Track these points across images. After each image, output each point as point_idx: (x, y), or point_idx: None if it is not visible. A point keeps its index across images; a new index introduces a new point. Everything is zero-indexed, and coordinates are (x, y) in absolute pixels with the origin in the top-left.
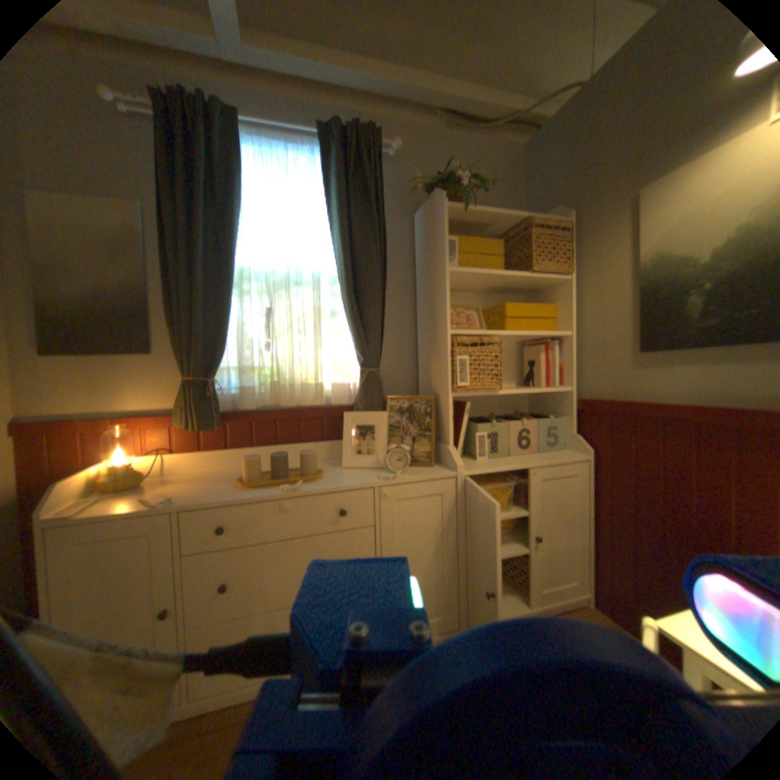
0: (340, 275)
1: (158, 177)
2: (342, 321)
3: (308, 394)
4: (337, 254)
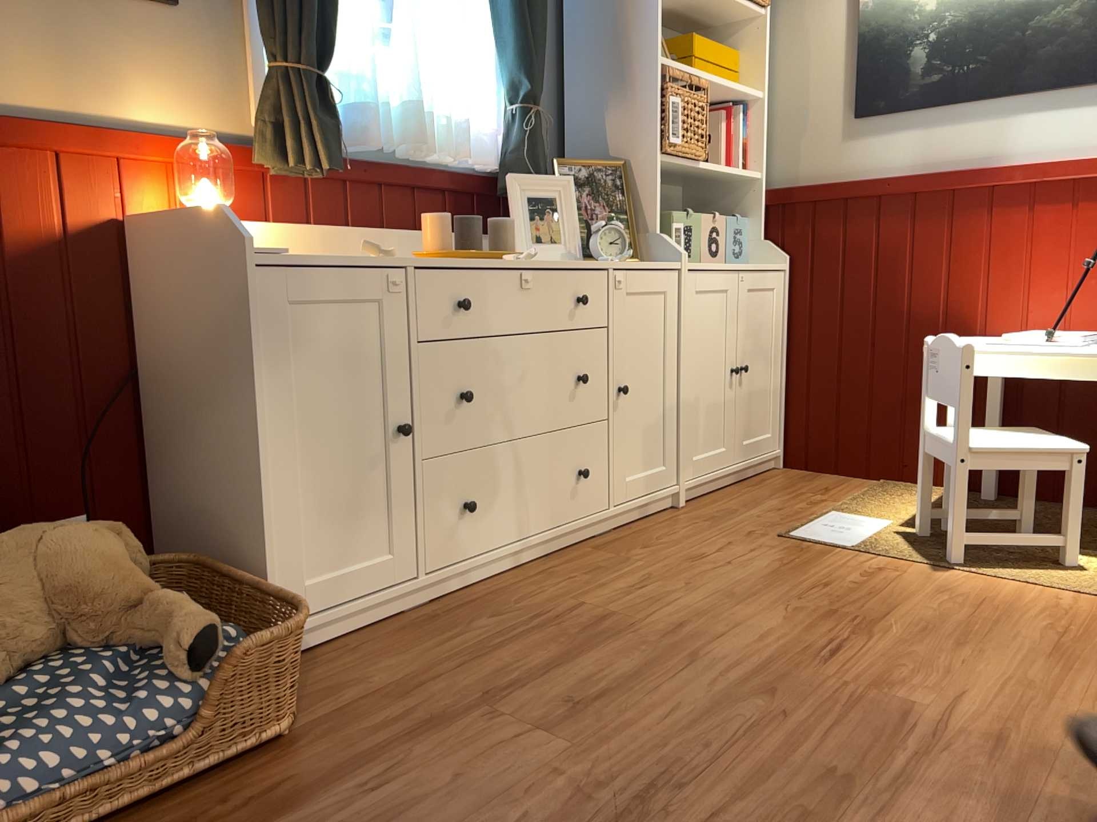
0: None
1: None
2: (481, 16)
3: (432, 140)
4: None
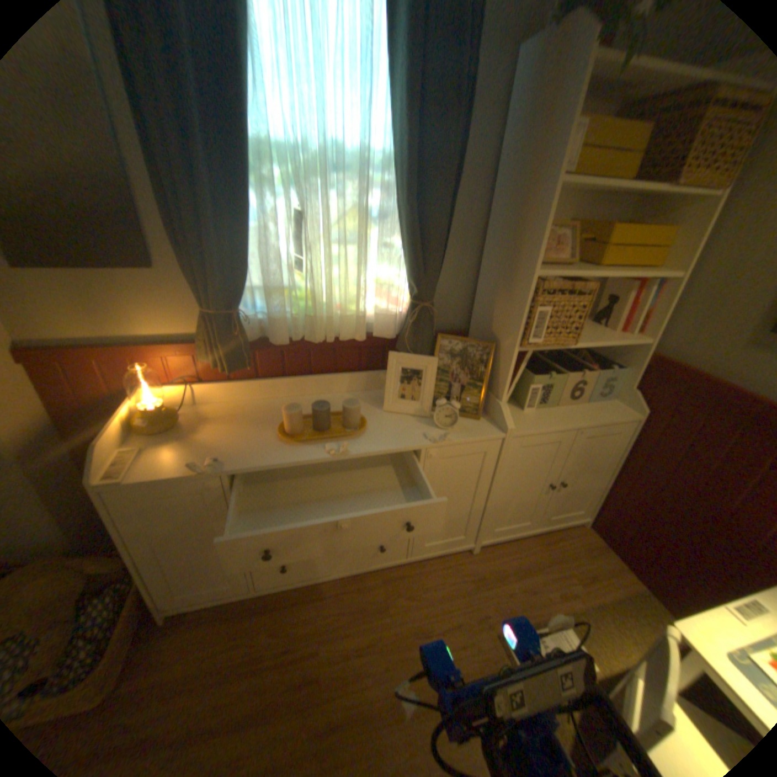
0: (400, 164)
1: None
2: (393, 231)
3: (346, 322)
4: (396, 120)
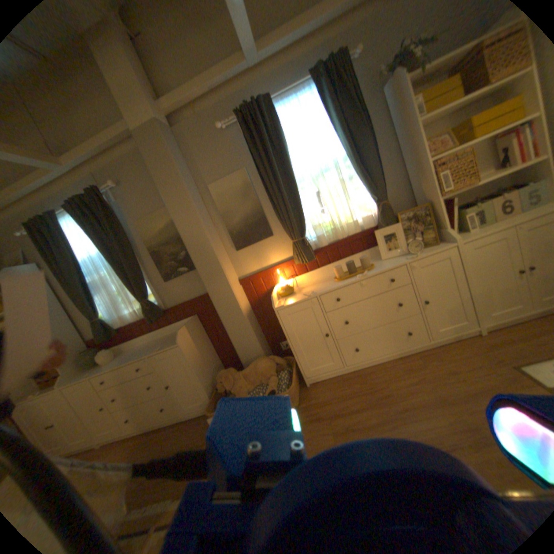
0: (348, 154)
1: (249, 151)
2: (356, 180)
3: (349, 227)
4: (341, 142)
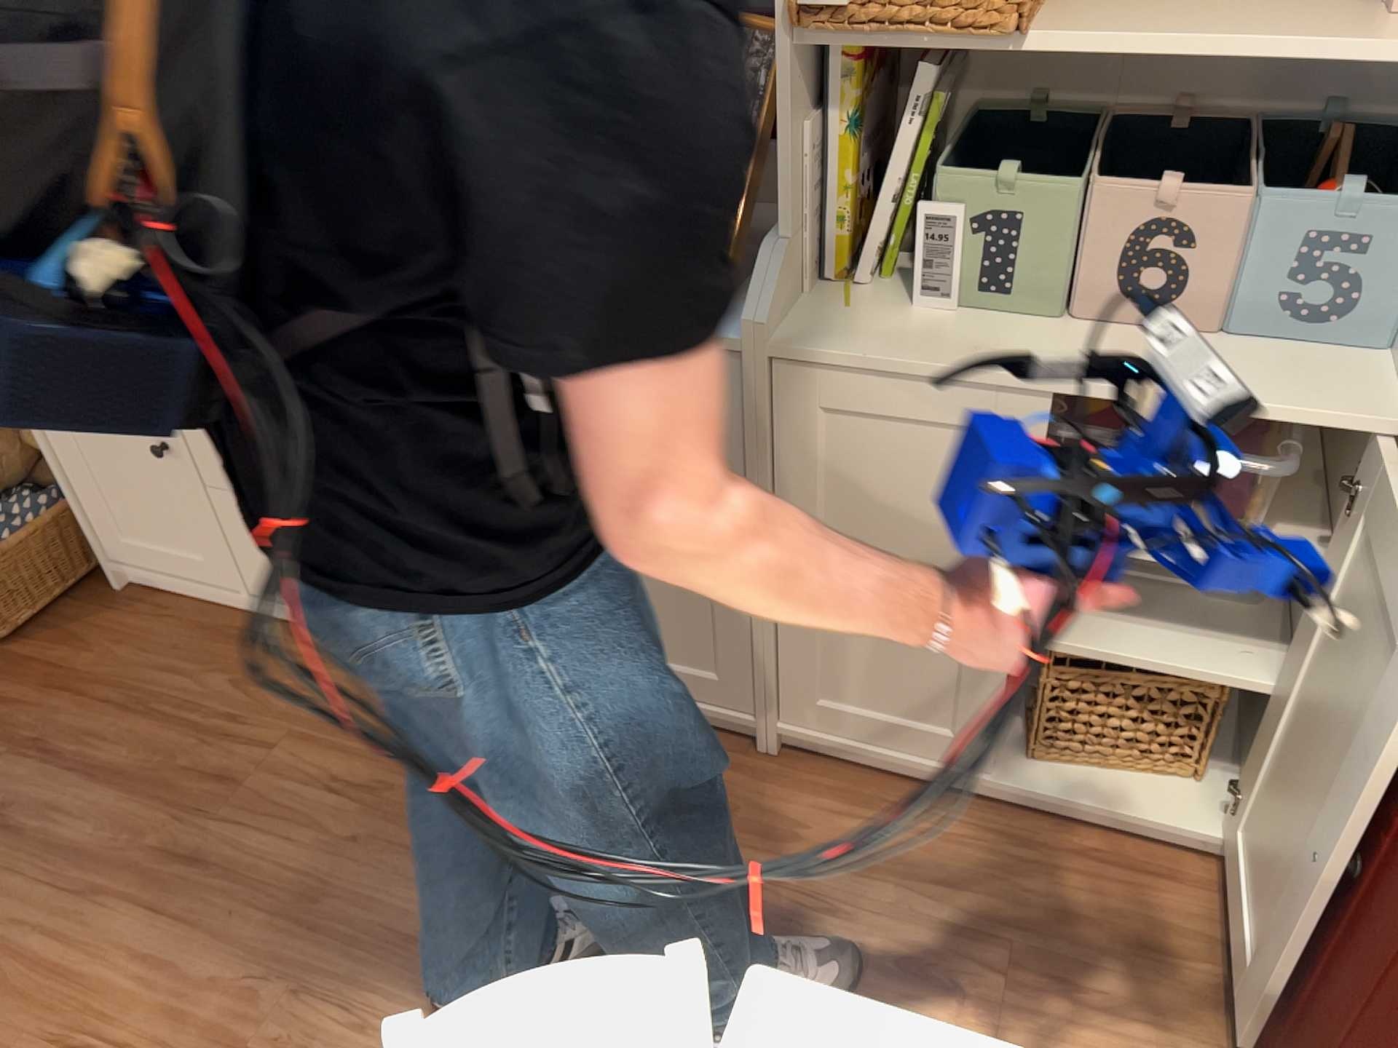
0: None
1: None
2: None
3: None
4: None
